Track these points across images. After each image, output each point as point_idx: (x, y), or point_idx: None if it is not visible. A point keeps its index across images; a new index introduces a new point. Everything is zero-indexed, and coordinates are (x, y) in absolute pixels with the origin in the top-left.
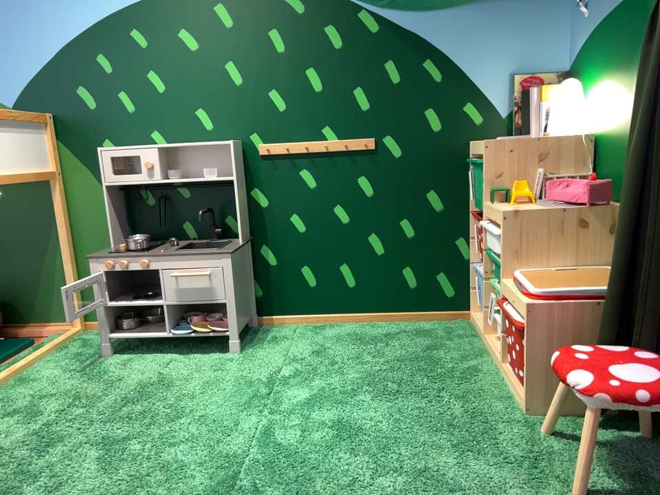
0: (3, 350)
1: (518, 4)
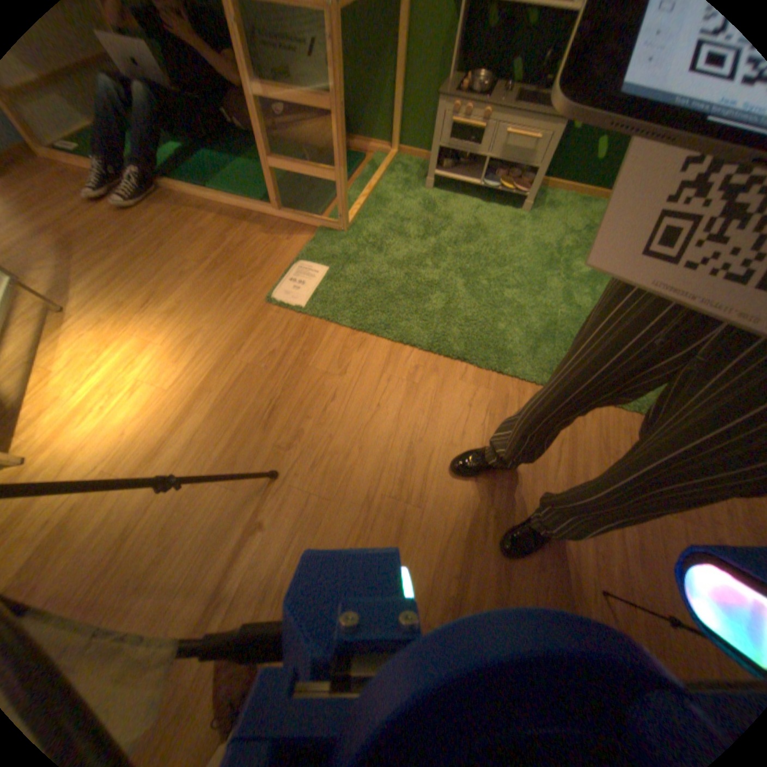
0: (348, 161)
1: None
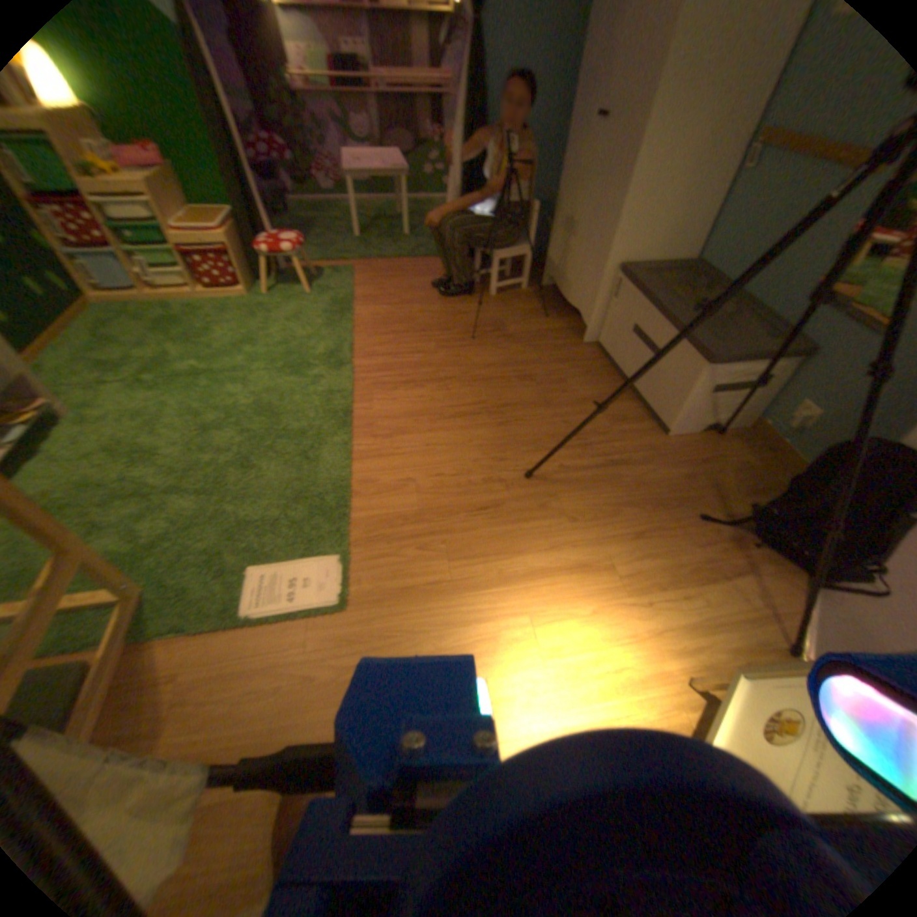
0: None
1: None
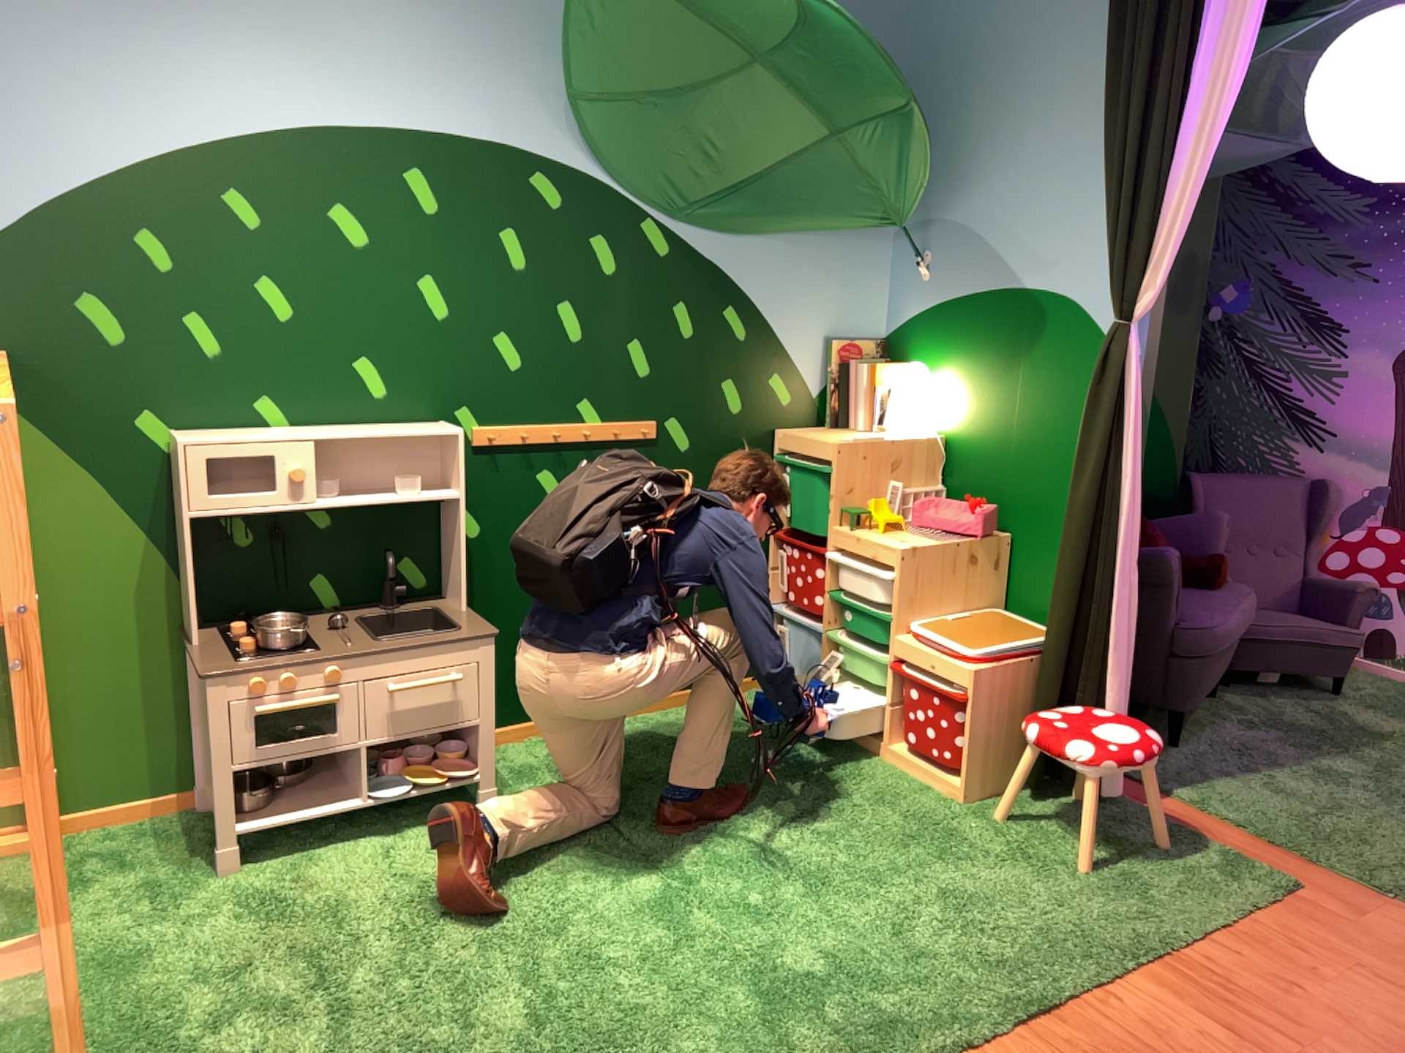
0: None
1: (836, 247)
